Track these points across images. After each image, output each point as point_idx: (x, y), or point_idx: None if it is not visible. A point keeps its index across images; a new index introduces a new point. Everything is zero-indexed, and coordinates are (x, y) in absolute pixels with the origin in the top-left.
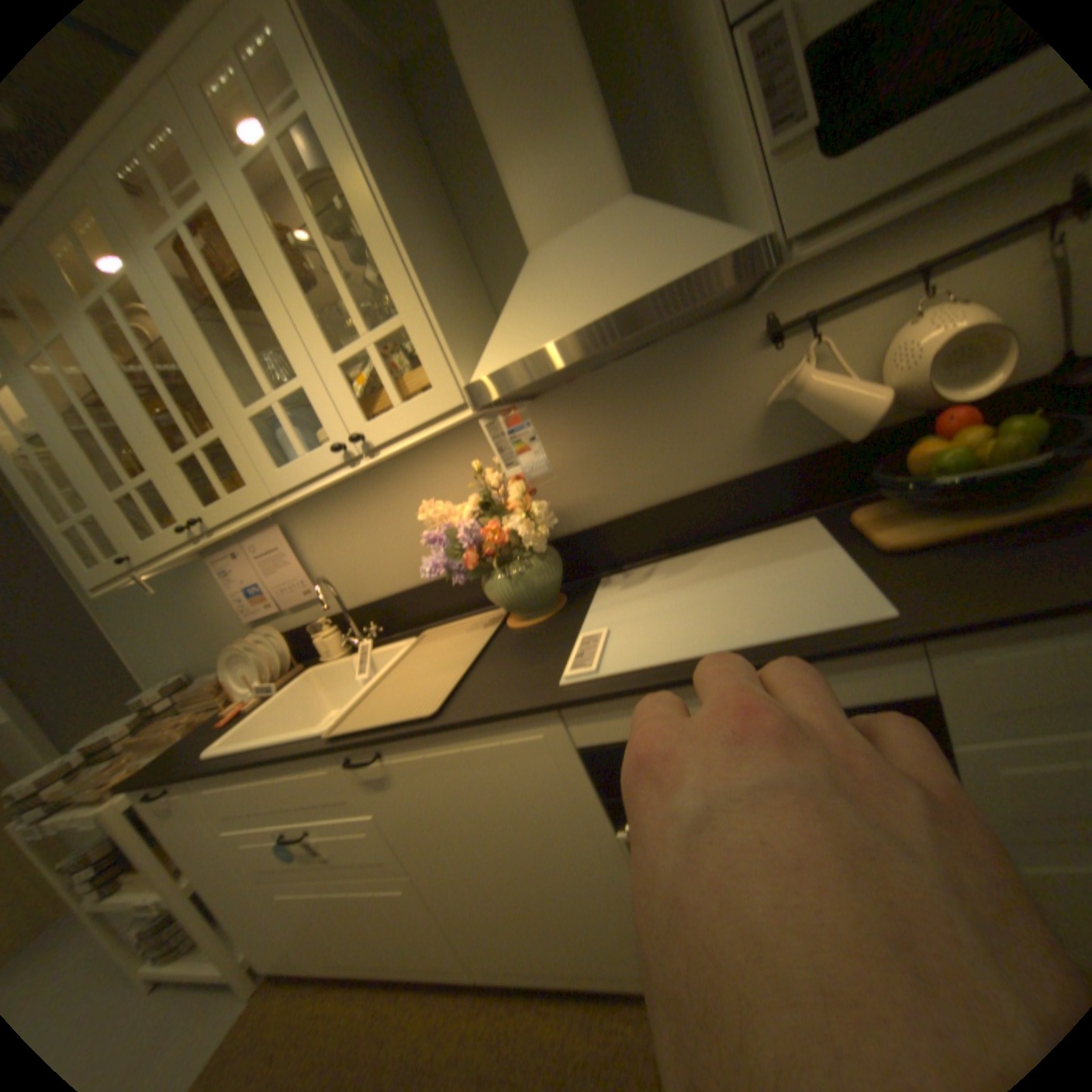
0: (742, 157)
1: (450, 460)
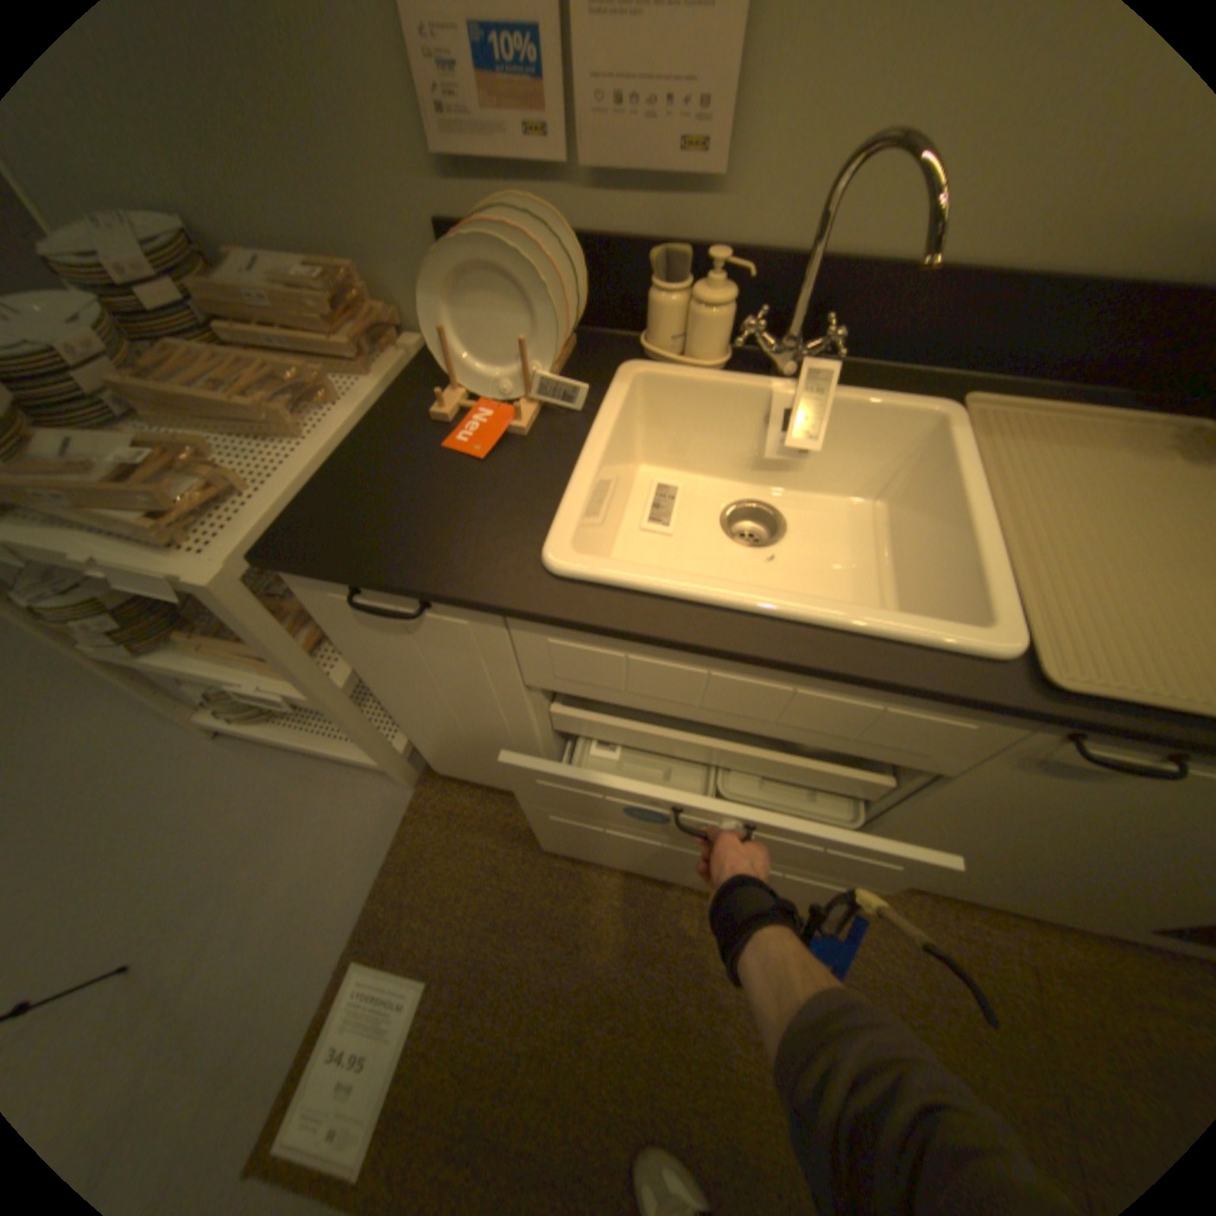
0: None
1: None
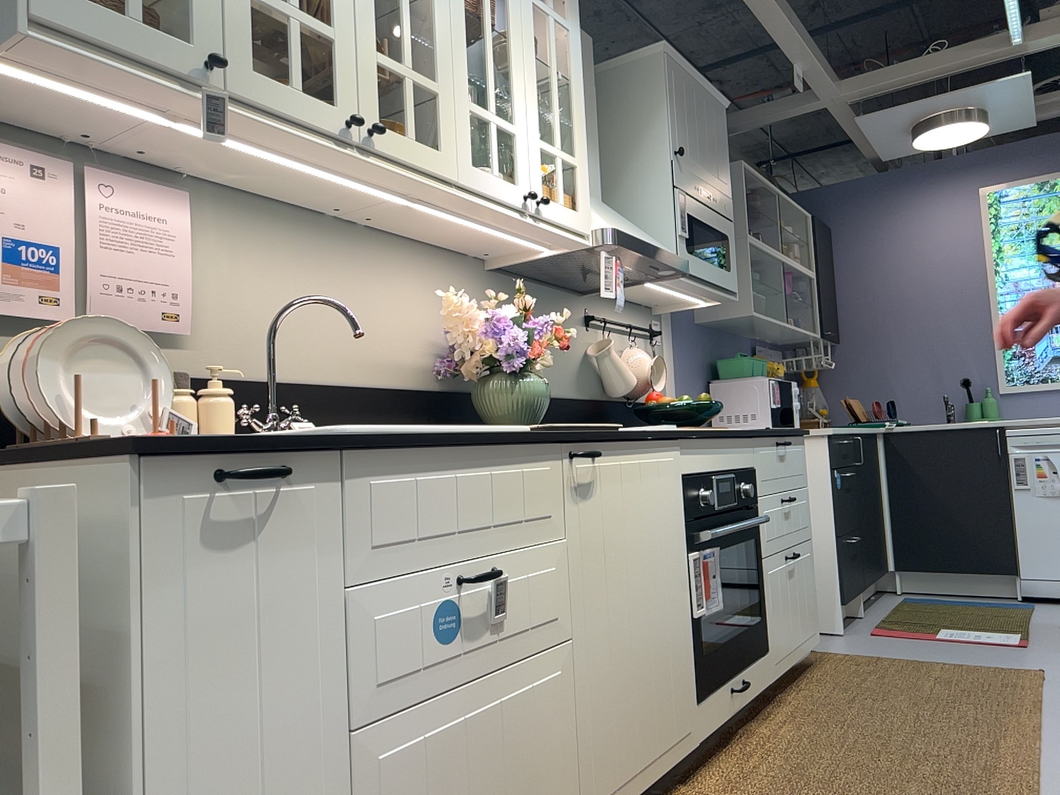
0: (655, 226)
1: (421, 267)
